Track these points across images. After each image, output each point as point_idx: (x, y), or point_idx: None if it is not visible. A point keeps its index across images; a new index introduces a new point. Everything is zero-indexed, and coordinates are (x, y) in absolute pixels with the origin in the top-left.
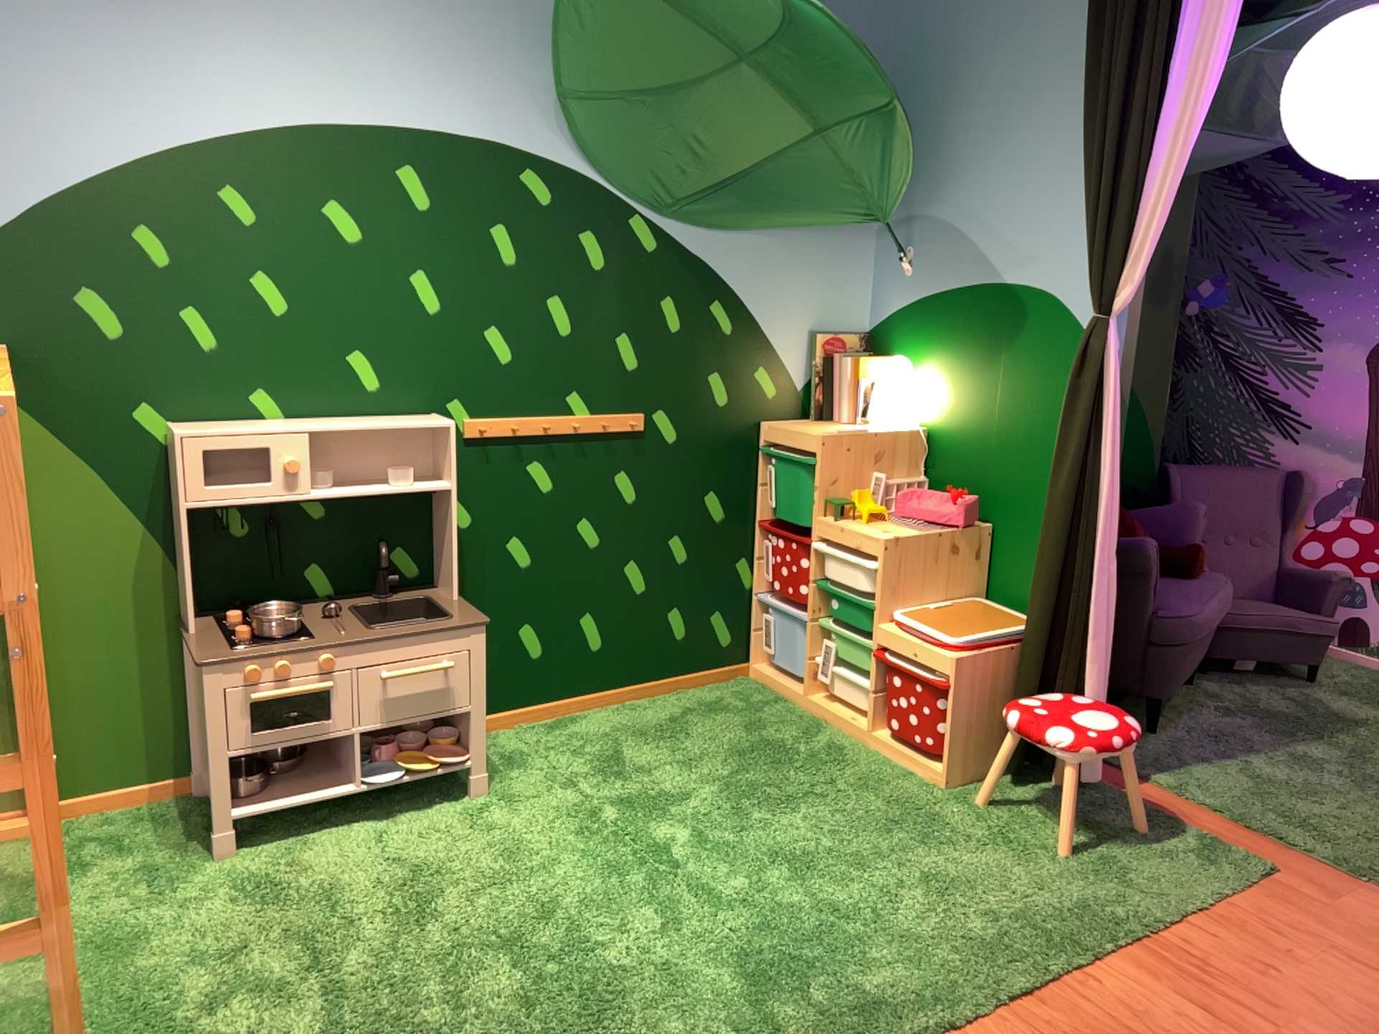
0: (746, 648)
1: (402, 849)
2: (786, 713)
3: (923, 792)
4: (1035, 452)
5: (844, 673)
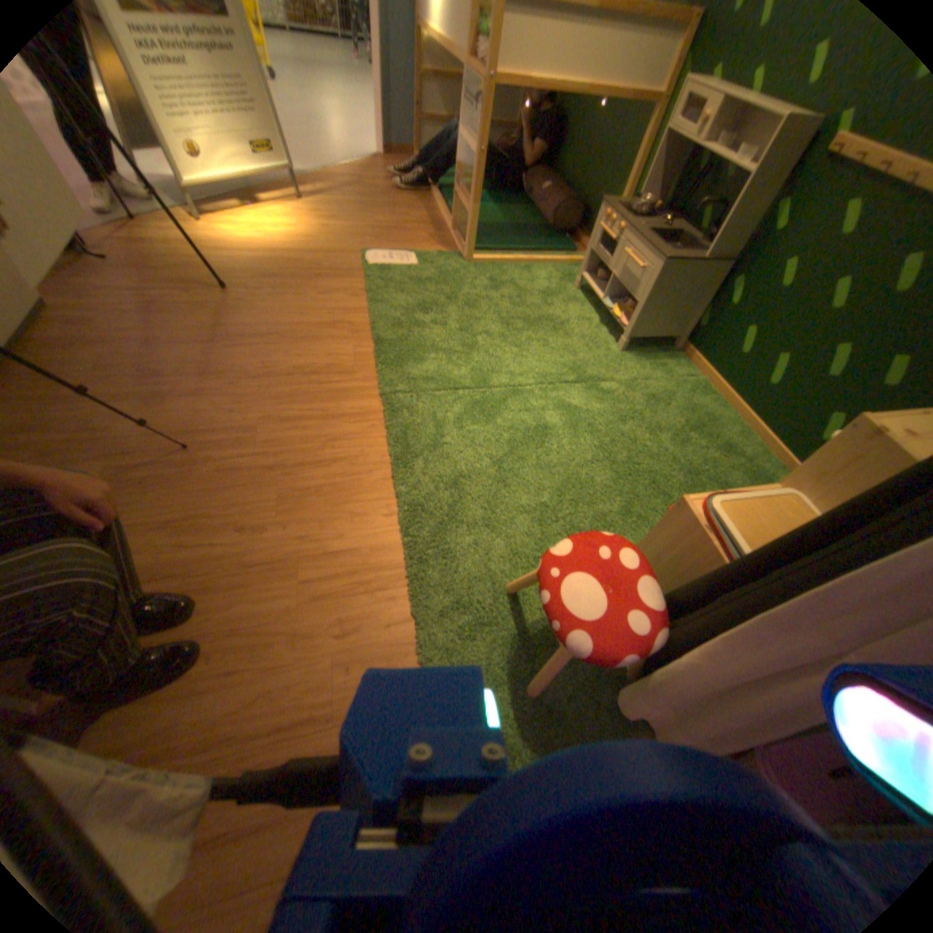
0: None
1: (569, 322)
2: None
3: None
4: None
5: None
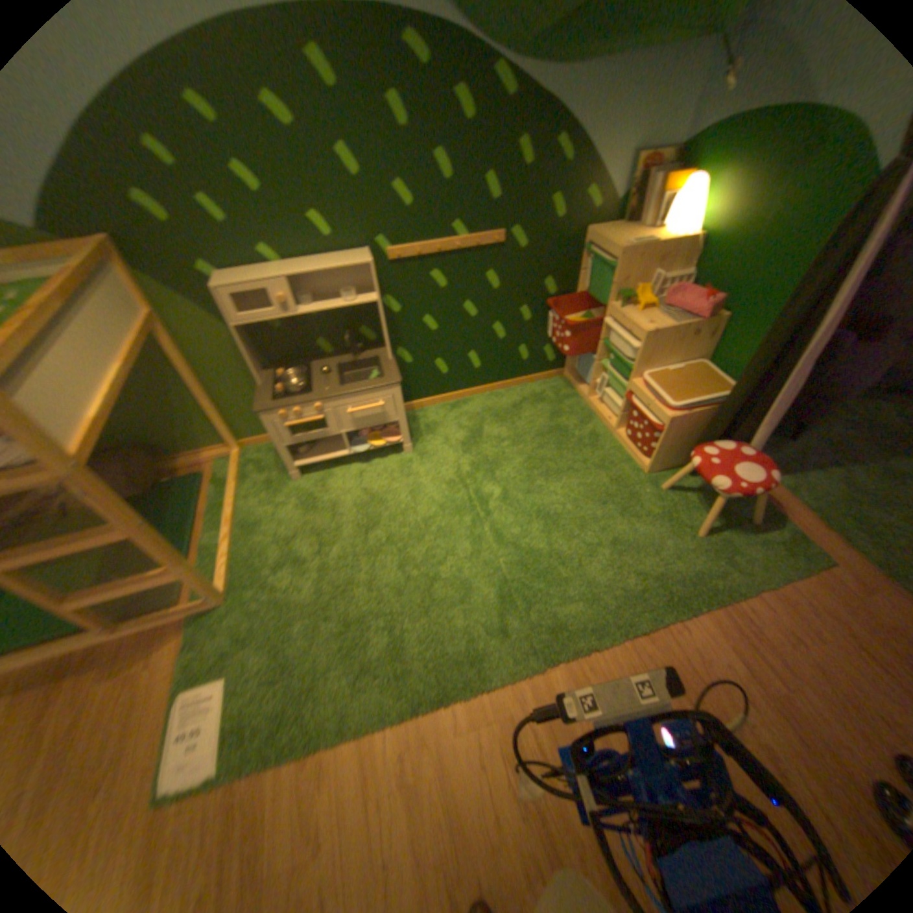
0: (564, 363)
1: (365, 487)
2: (576, 409)
3: (636, 480)
4: (791, 270)
5: (610, 397)
